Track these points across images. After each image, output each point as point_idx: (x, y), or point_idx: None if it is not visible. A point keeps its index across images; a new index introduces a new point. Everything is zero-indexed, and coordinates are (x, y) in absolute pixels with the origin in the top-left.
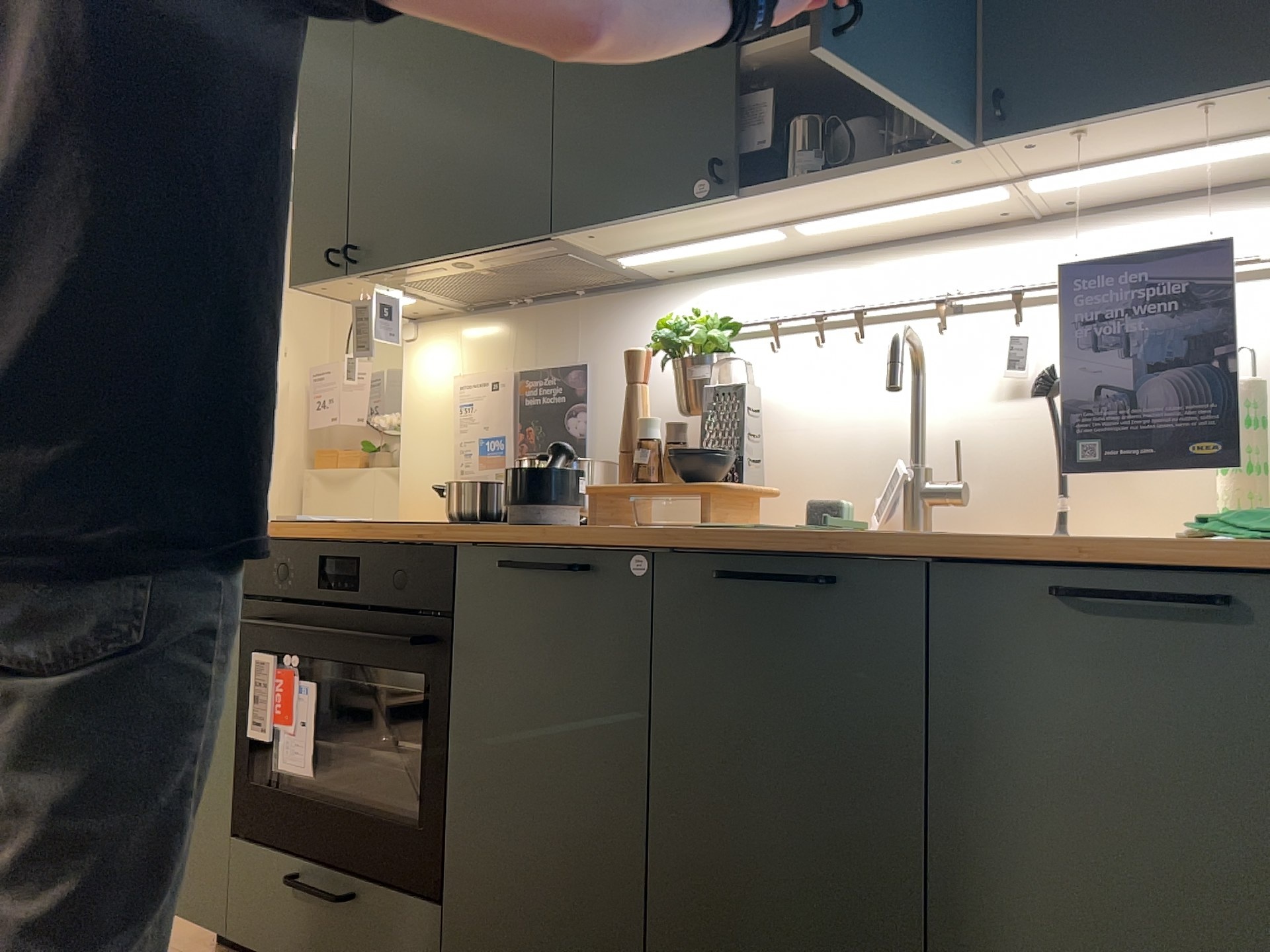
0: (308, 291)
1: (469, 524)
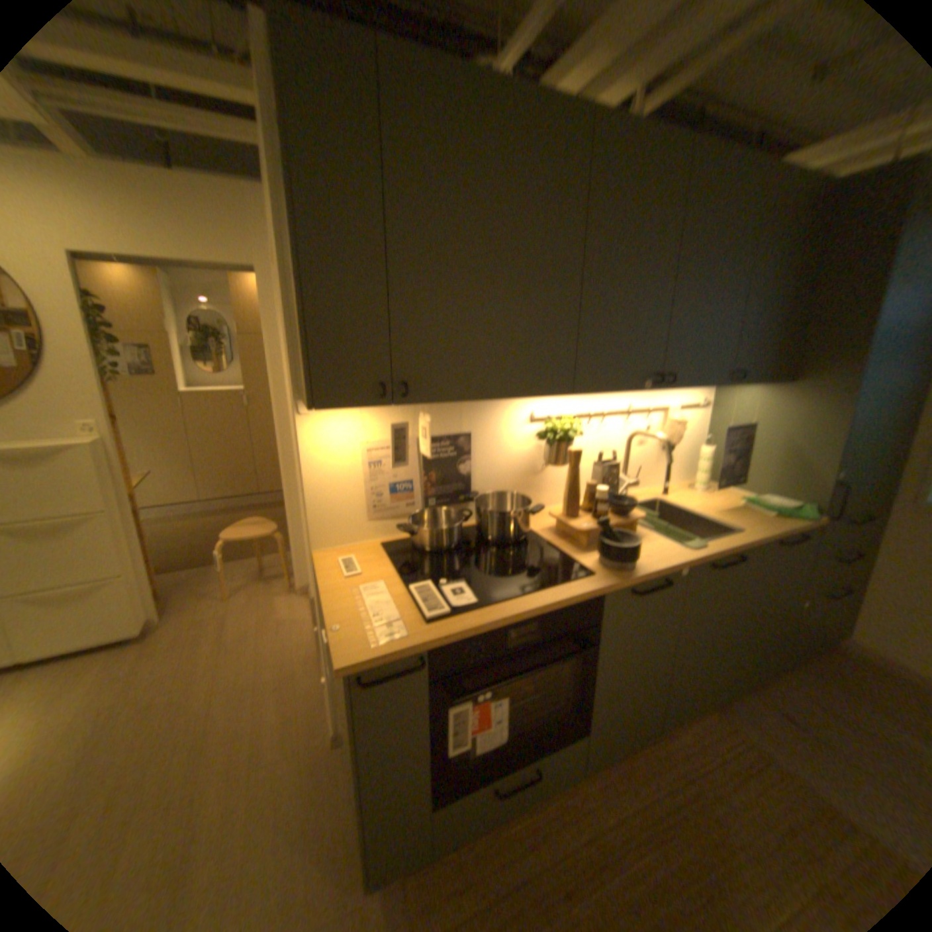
0: (315, 408)
1: (590, 575)
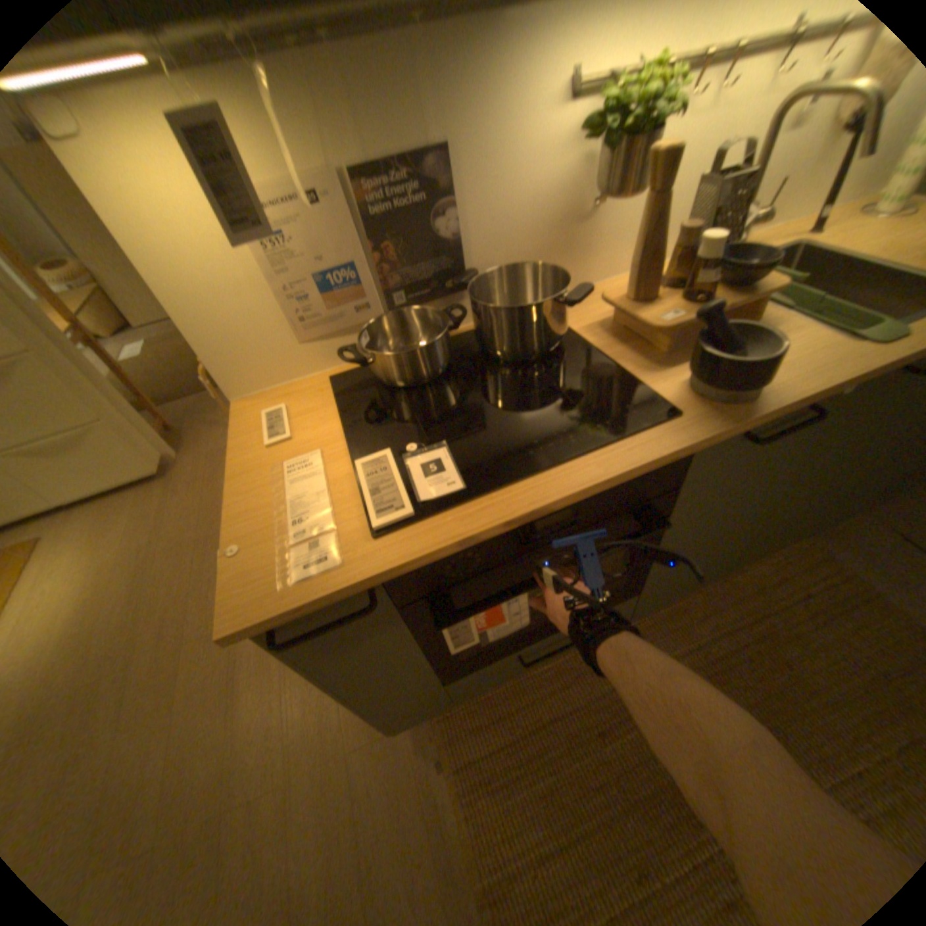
0: None
1: (672, 417)
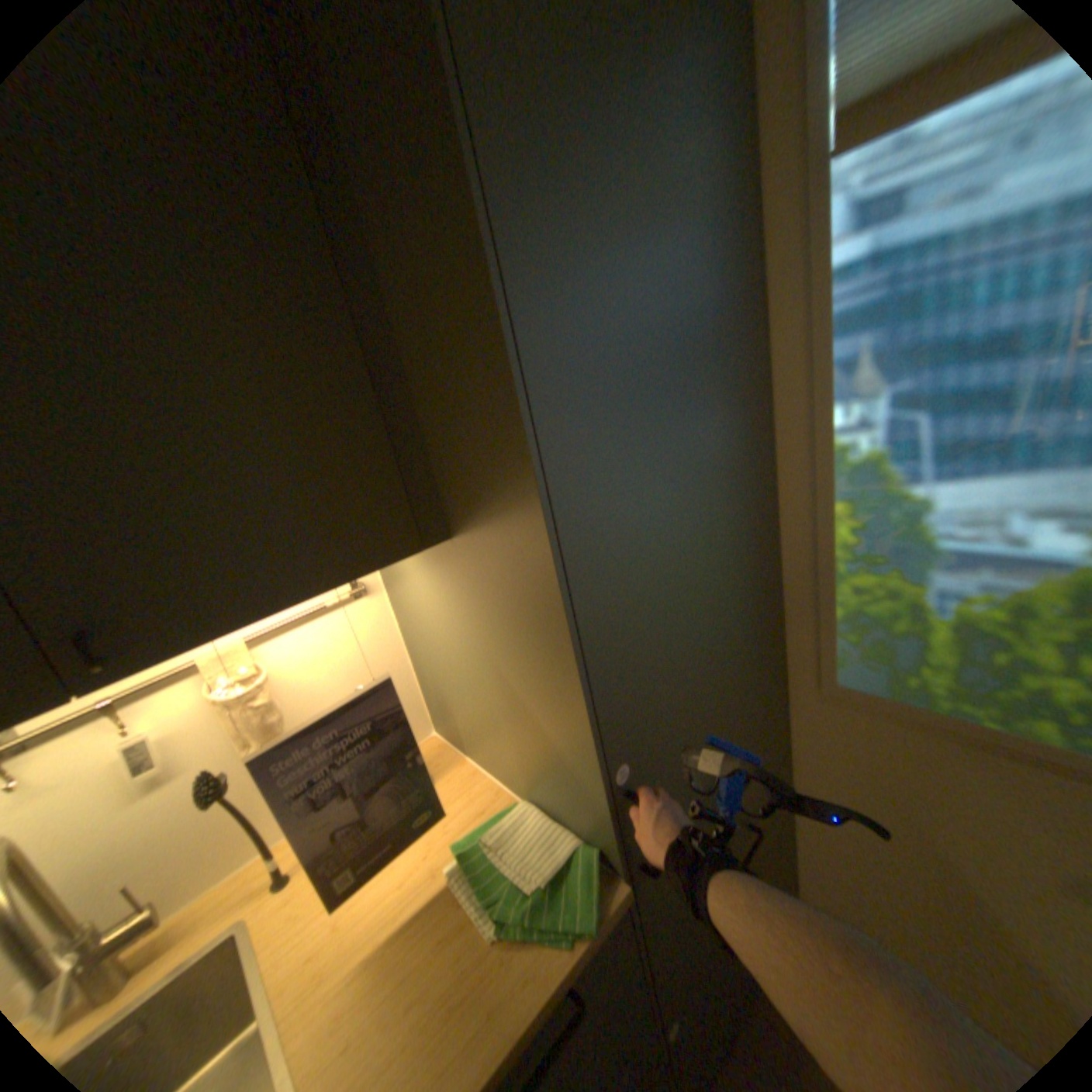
0: None
1: None
